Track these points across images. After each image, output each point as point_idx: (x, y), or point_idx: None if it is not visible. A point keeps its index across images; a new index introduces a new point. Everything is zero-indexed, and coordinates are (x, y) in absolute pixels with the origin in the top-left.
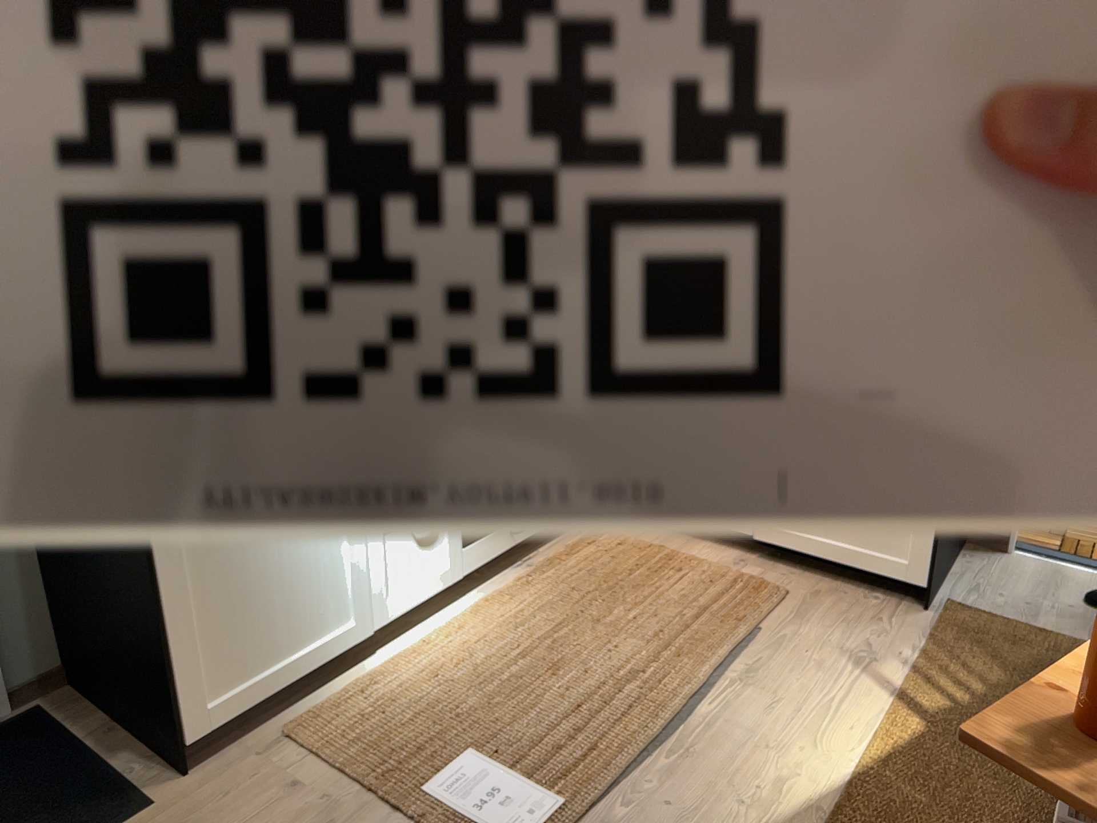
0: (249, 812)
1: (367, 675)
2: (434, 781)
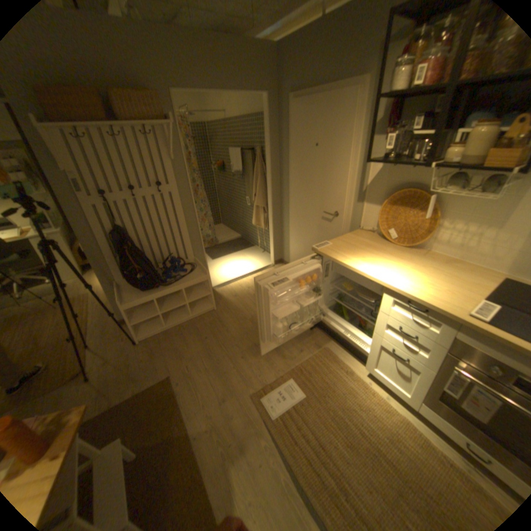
0: (295, 342)
1: (350, 370)
2: (293, 383)
